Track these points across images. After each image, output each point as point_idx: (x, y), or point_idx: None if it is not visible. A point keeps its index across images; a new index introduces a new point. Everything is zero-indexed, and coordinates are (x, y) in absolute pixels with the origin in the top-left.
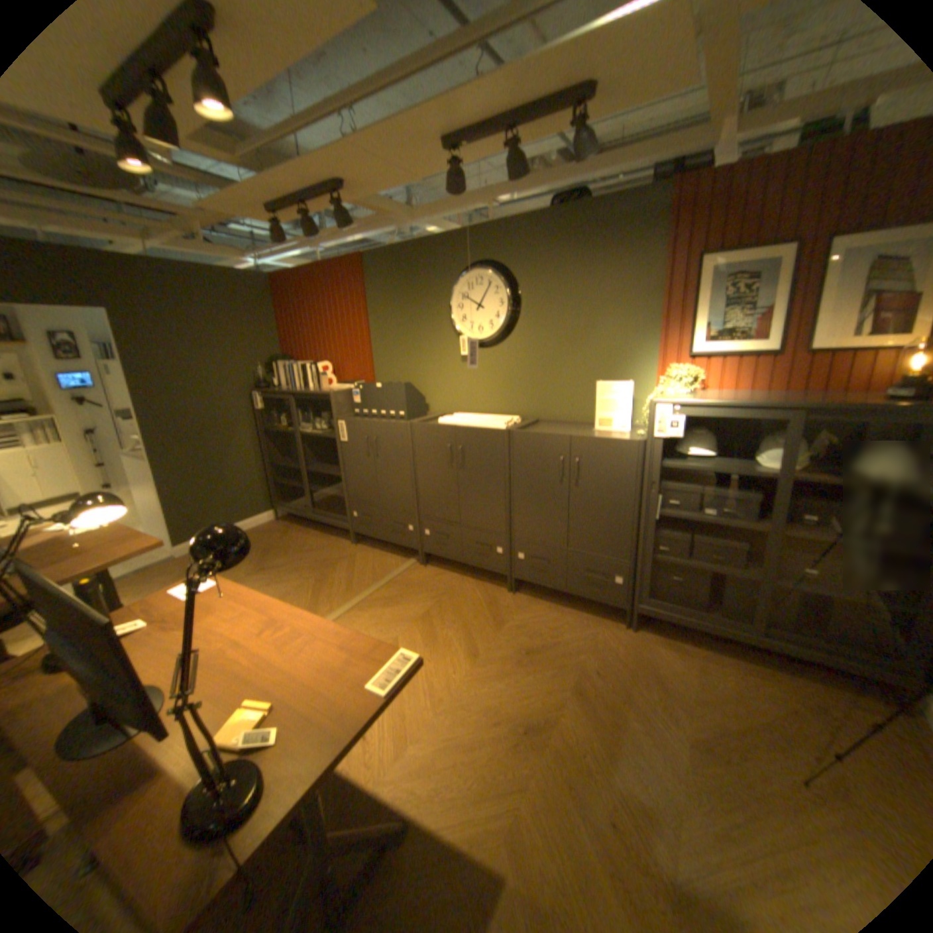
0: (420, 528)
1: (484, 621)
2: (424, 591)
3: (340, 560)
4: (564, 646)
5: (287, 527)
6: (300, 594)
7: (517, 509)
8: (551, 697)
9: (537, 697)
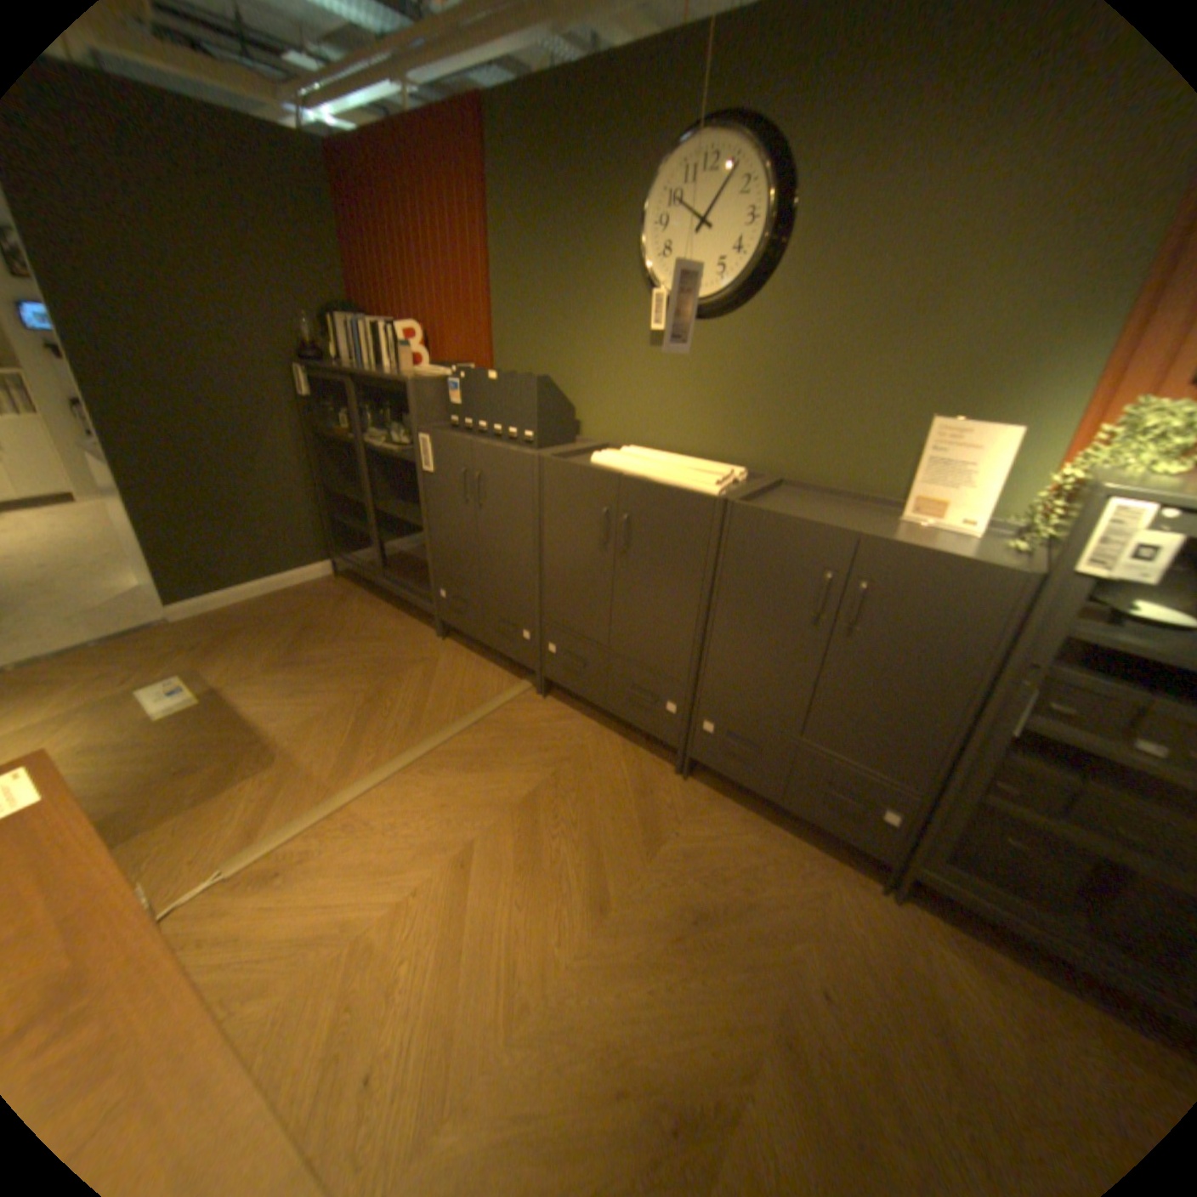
0: (542, 639)
1: (627, 830)
2: (535, 748)
3: (413, 665)
4: (765, 915)
5: (347, 592)
6: (335, 723)
7: (717, 649)
8: (733, 1042)
9: (705, 1037)
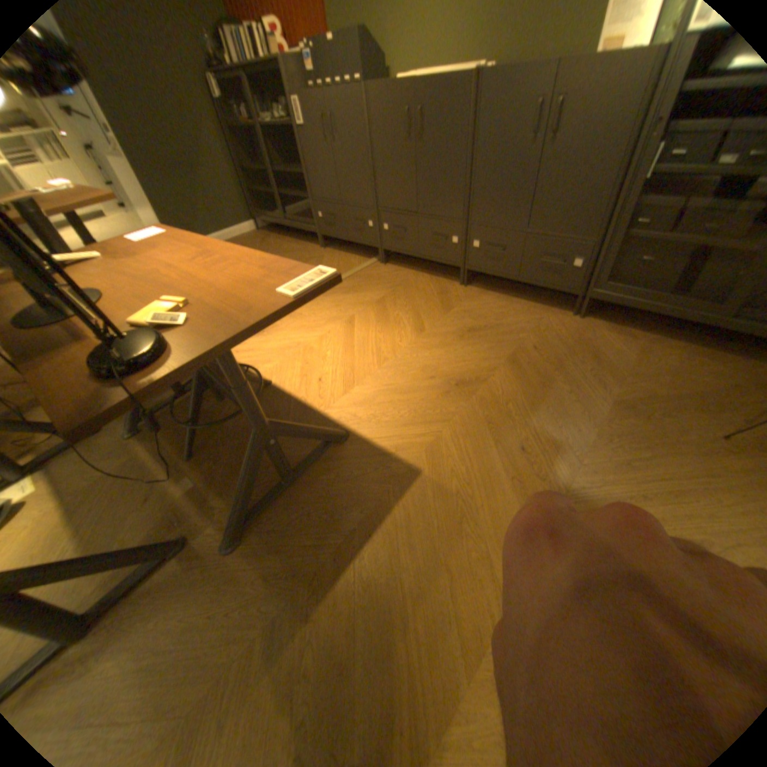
0: (380, 223)
1: (434, 305)
2: (382, 283)
3: (310, 259)
4: (508, 326)
5: (266, 236)
6: None
7: (479, 185)
8: (487, 362)
9: (473, 362)
